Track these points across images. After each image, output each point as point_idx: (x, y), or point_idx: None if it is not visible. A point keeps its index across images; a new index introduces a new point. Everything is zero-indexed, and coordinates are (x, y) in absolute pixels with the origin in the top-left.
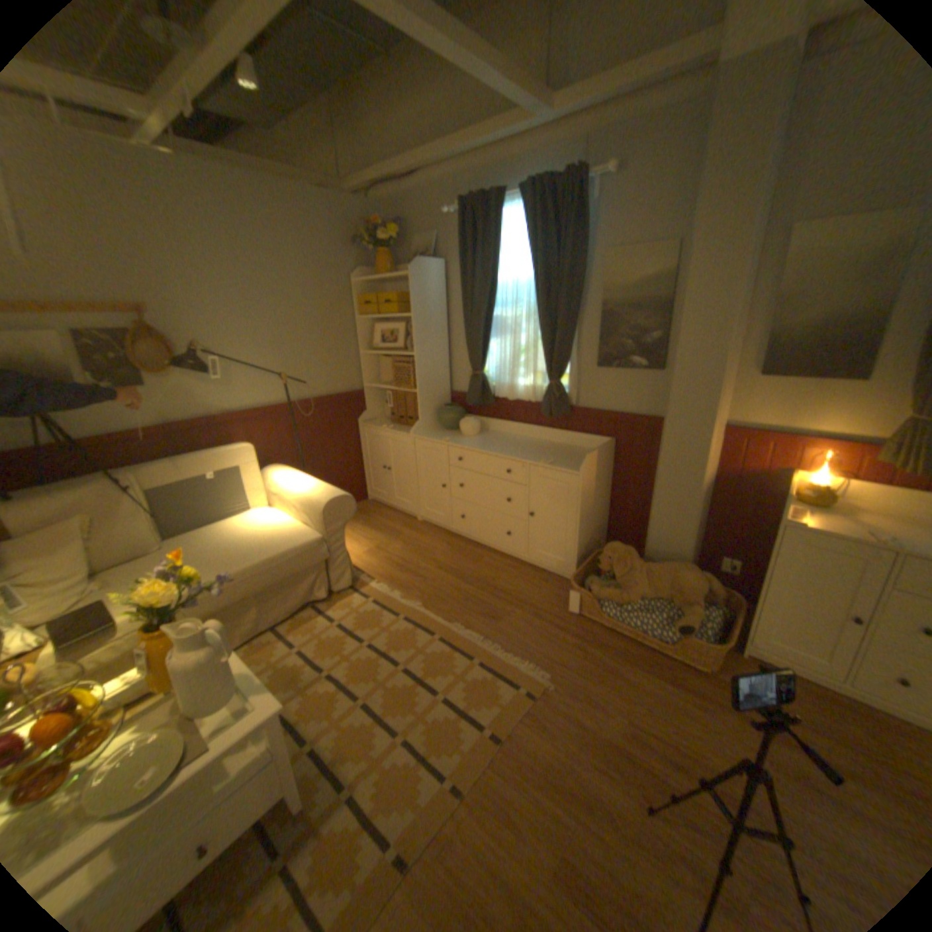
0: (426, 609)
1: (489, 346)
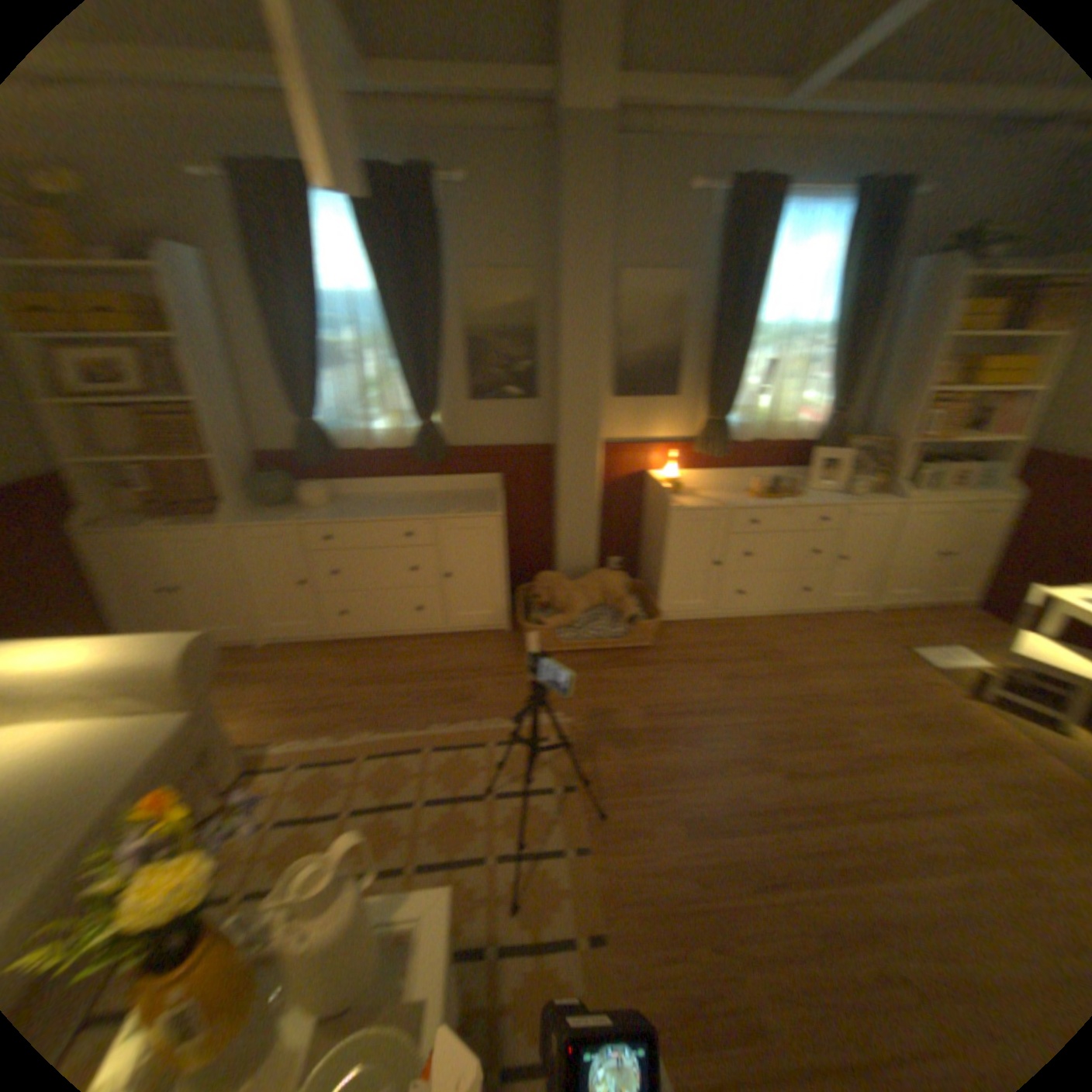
0: (386, 733)
1: (321, 383)
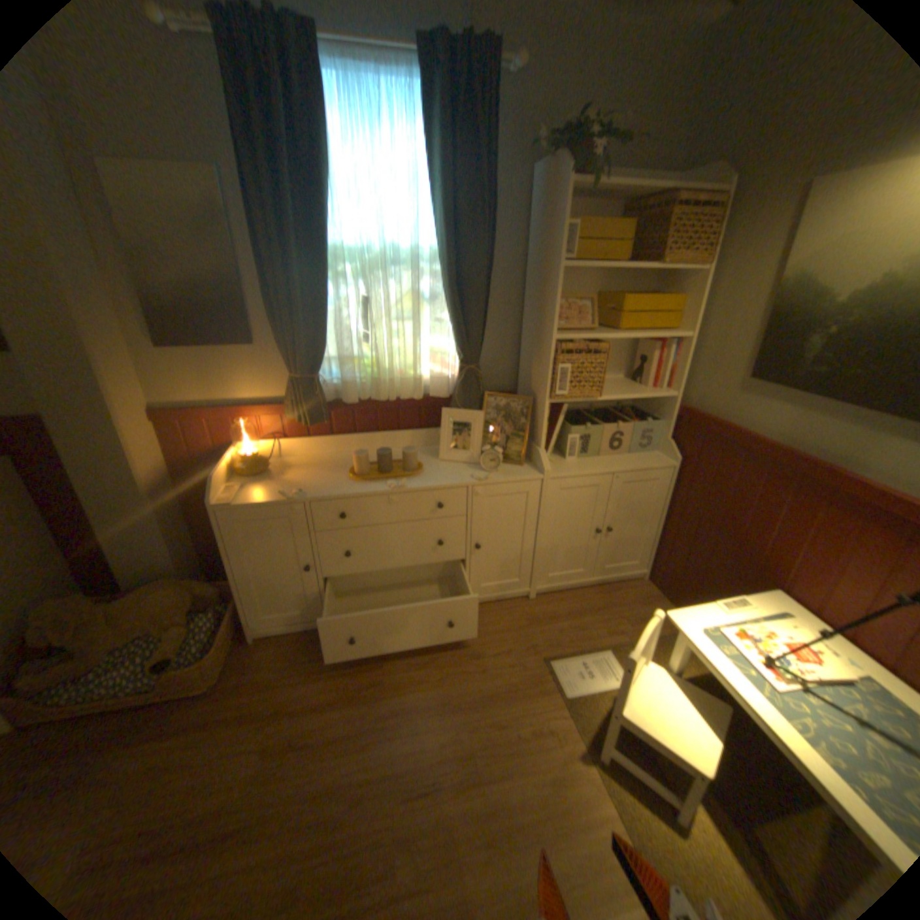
0: None
1: None
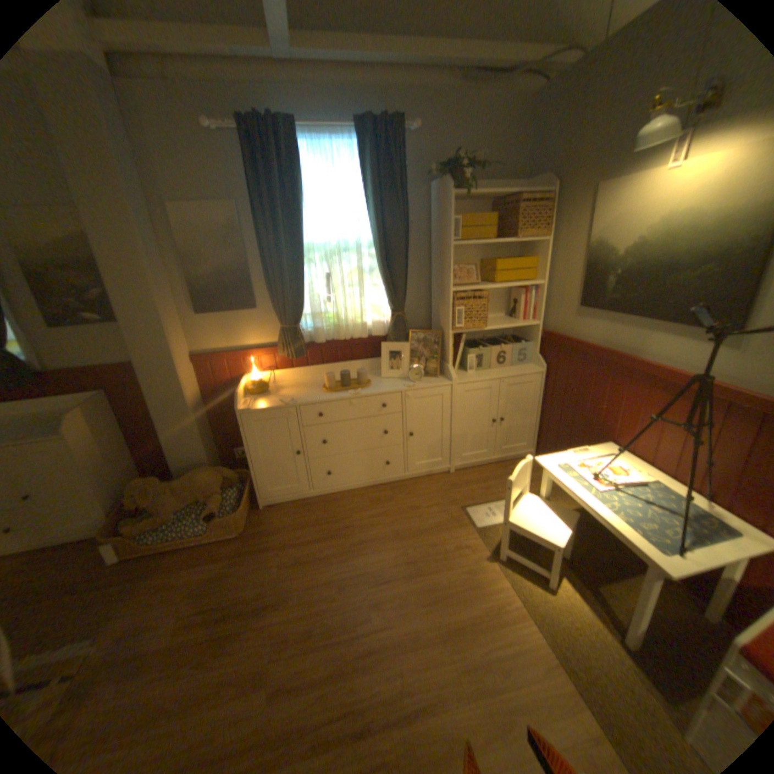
0: None
1: None
